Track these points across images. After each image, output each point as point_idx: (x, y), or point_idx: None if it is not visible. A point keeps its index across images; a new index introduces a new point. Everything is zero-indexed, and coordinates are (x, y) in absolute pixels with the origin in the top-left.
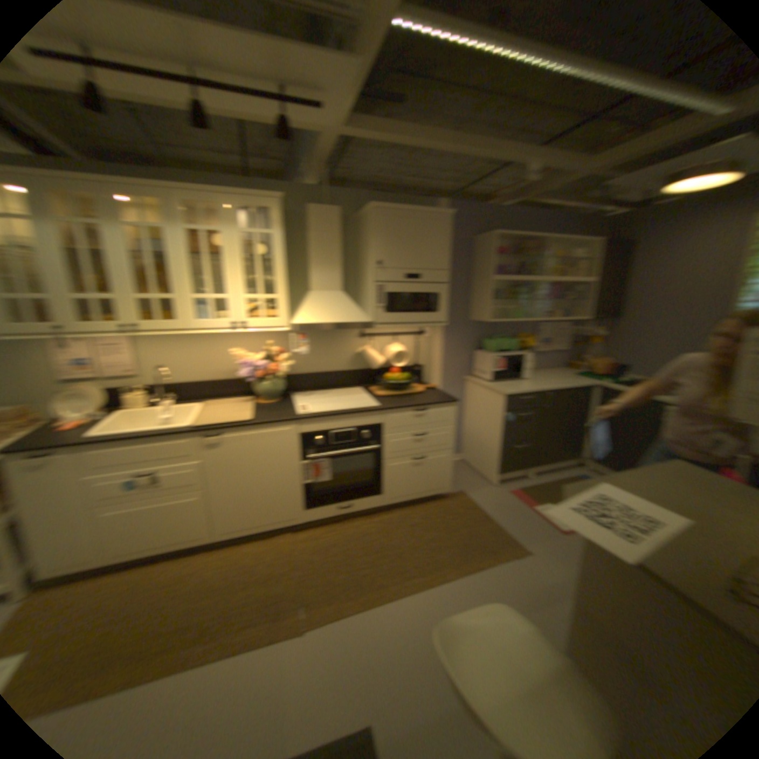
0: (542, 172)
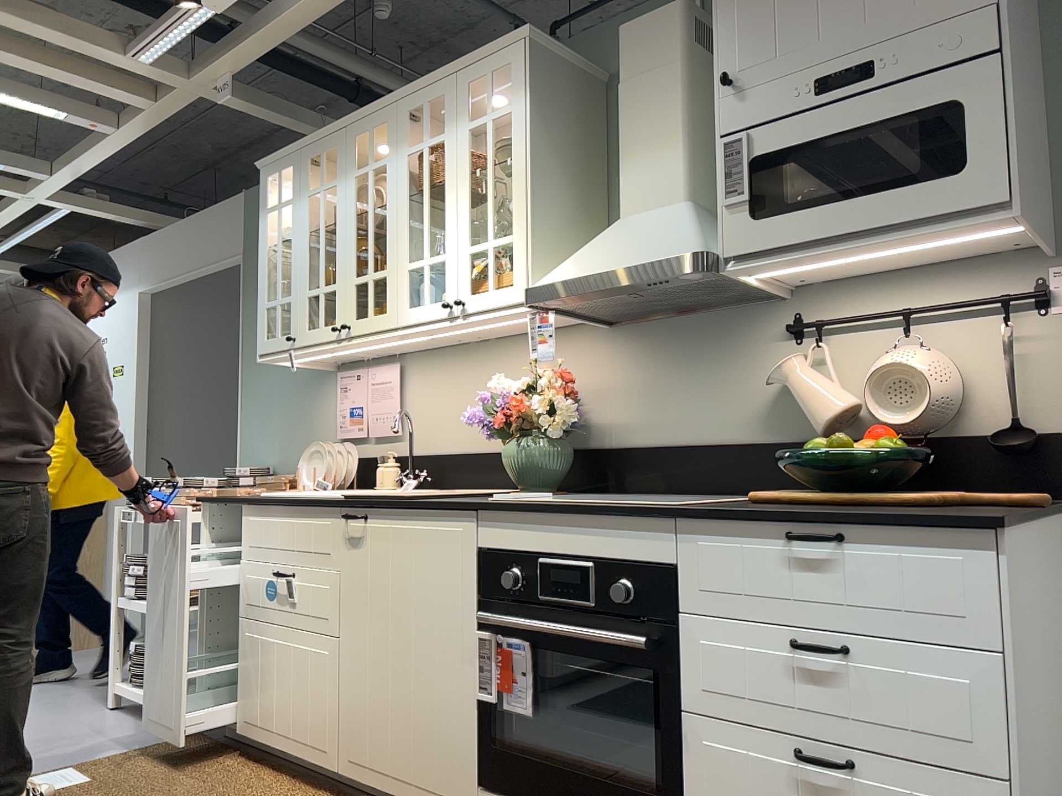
0: None
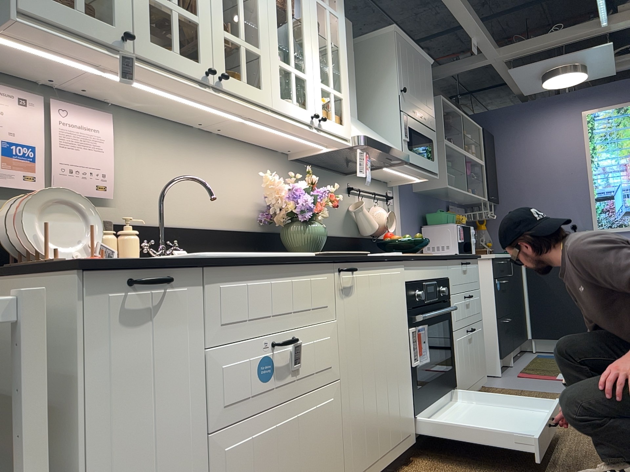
0: (477, 49)
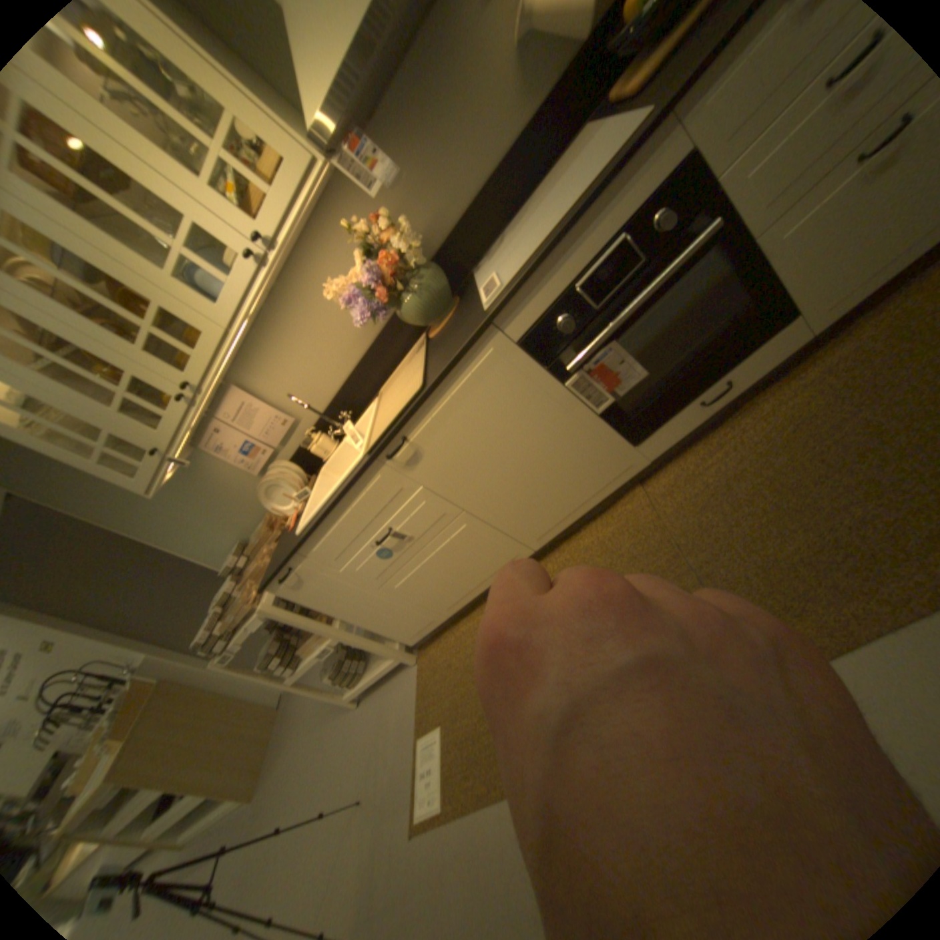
0: None
